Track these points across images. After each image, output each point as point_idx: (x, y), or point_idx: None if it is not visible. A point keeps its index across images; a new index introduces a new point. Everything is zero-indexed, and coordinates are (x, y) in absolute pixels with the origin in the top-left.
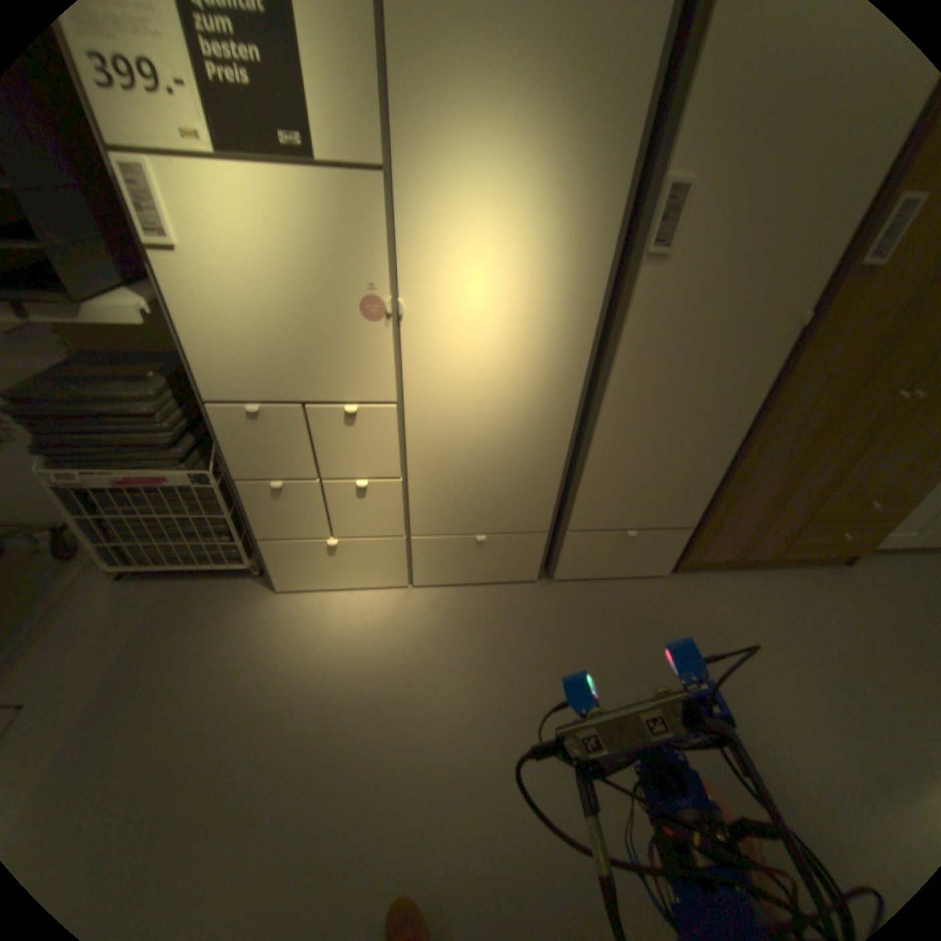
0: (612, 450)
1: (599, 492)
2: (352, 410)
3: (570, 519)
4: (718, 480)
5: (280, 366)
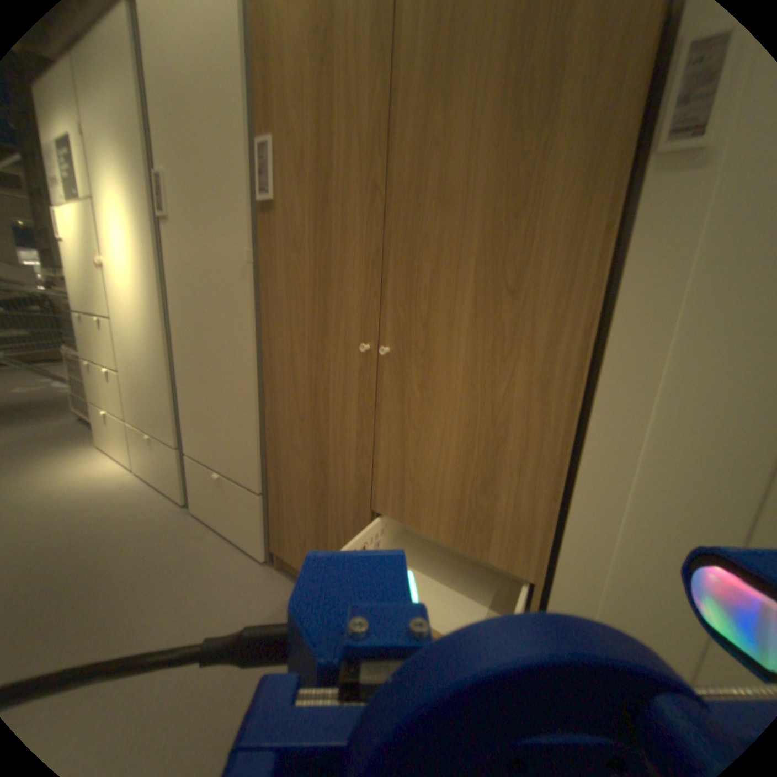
0: (181, 374)
1: (185, 417)
2: (91, 319)
3: (181, 442)
4: (253, 433)
5: (79, 293)
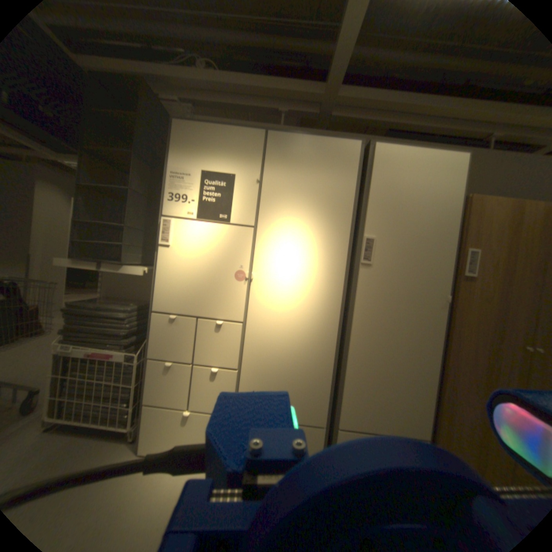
0: (360, 367)
1: (356, 398)
2: (219, 324)
3: (340, 420)
4: (434, 400)
5: (192, 298)
